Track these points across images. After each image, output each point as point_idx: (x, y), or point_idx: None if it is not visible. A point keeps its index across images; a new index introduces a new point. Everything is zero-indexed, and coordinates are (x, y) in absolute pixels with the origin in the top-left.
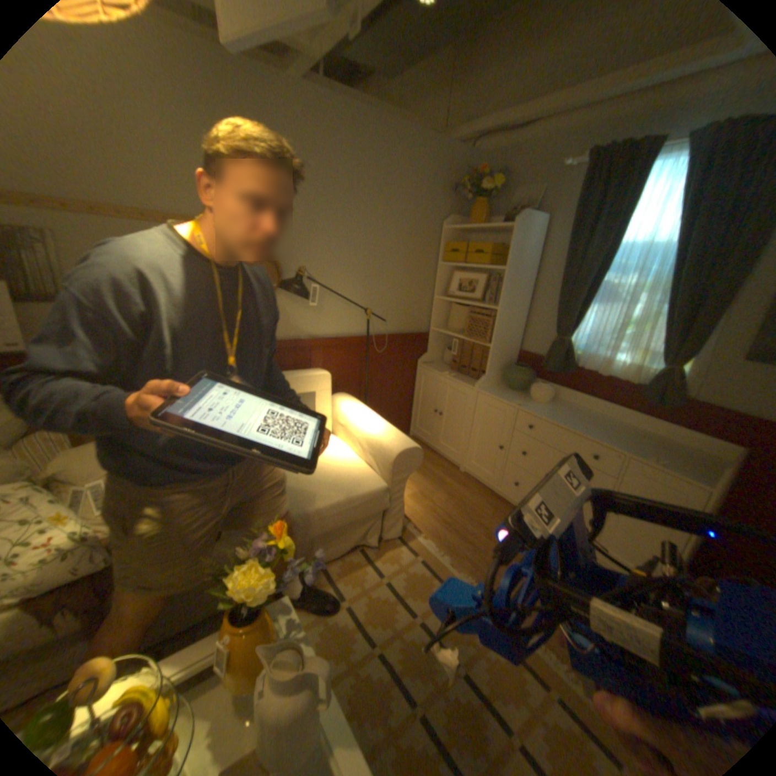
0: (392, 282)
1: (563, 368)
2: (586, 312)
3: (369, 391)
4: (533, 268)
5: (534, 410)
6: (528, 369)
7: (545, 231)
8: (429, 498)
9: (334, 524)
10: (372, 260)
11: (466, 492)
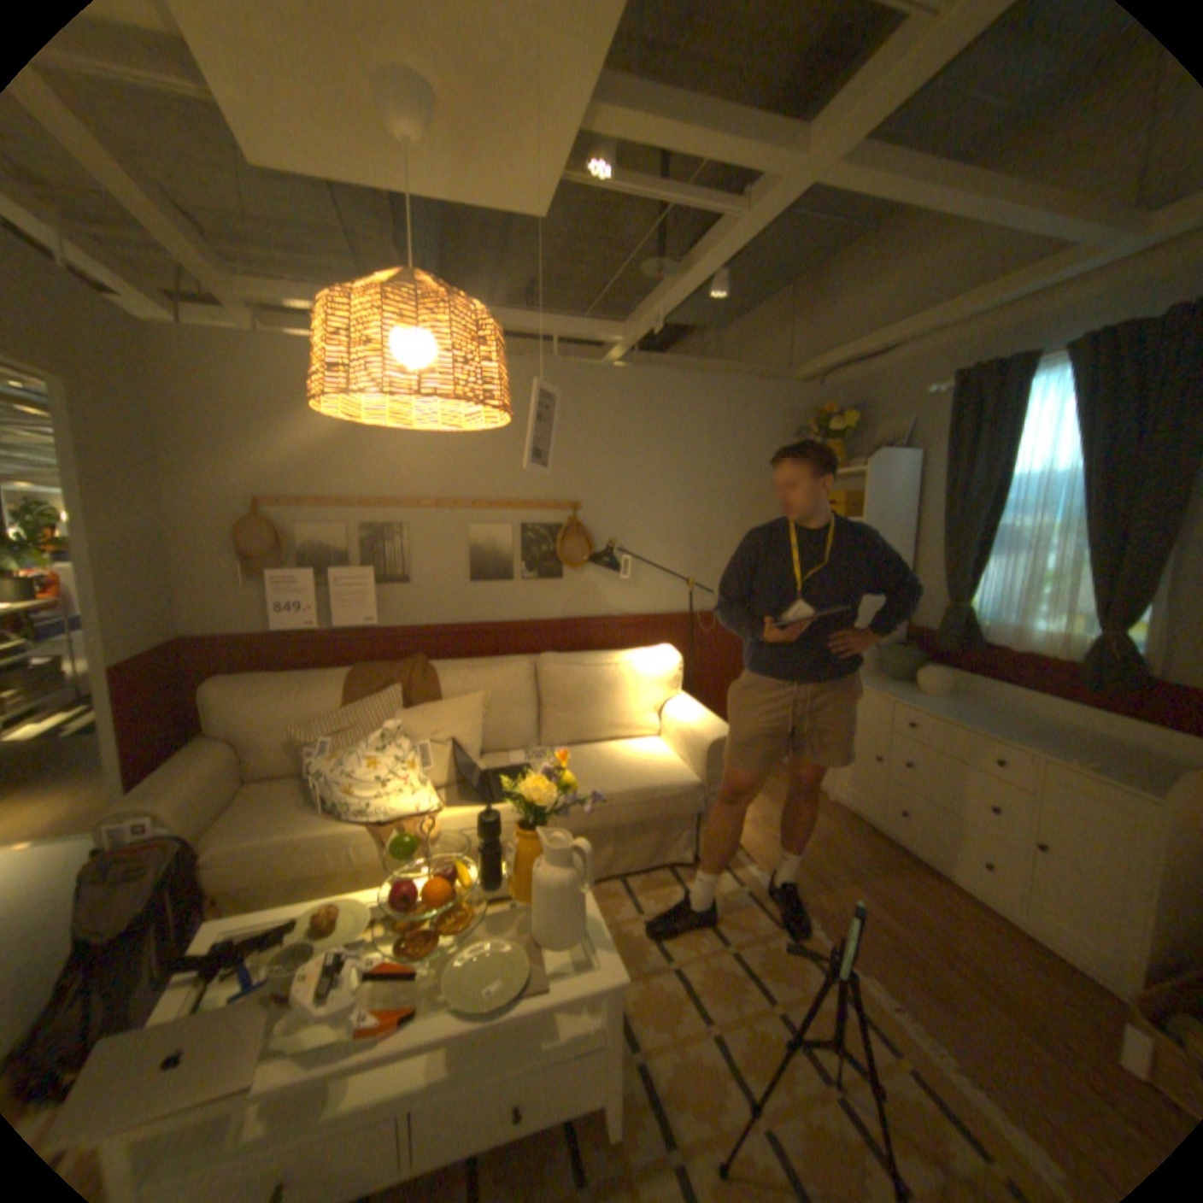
0: (720, 547)
1: (965, 645)
2: (983, 567)
3: (697, 683)
4: (907, 516)
5: (916, 702)
6: (914, 649)
7: (916, 470)
8: (774, 827)
9: (633, 817)
10: (693, 524)
11: (833, 826)
